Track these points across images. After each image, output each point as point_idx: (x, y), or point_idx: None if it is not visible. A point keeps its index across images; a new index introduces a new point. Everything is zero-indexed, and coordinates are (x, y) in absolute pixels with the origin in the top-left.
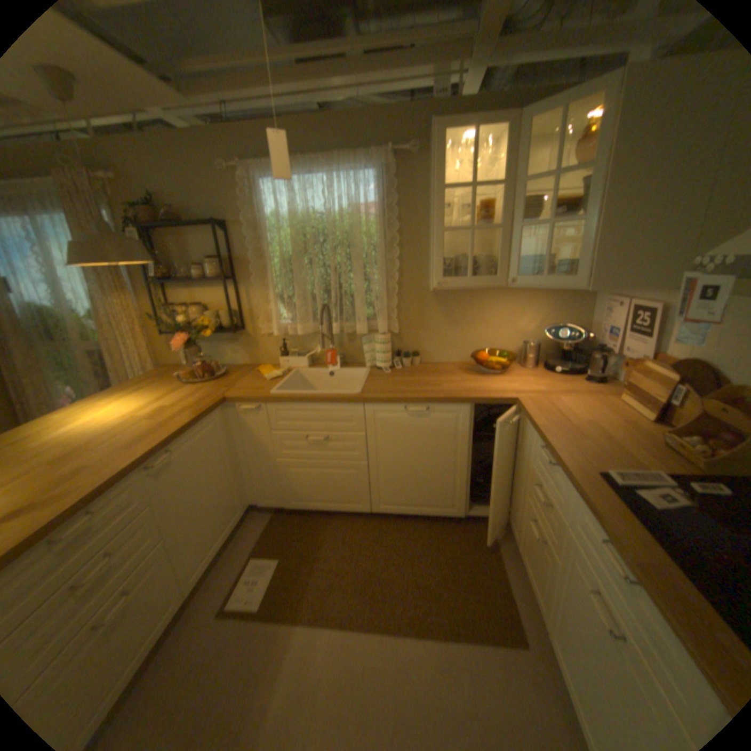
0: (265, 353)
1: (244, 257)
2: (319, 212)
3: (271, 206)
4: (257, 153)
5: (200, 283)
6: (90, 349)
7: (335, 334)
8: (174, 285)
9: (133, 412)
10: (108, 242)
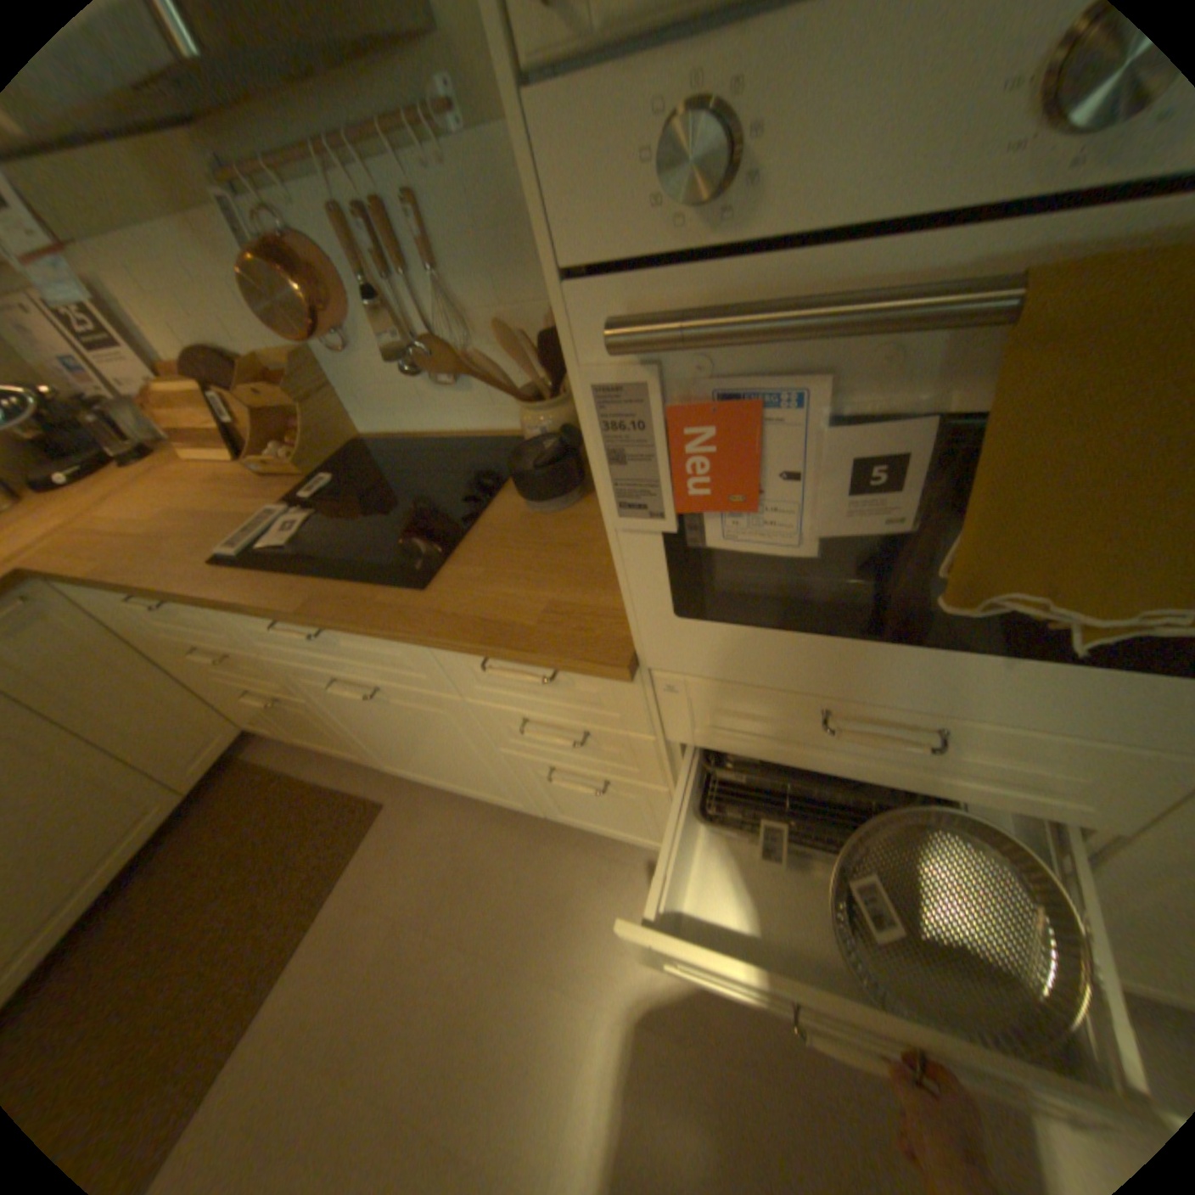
0: None
1: None
2: None
3: None
4: None
5: None
6: None
7: None
8: None
9: None
10: None
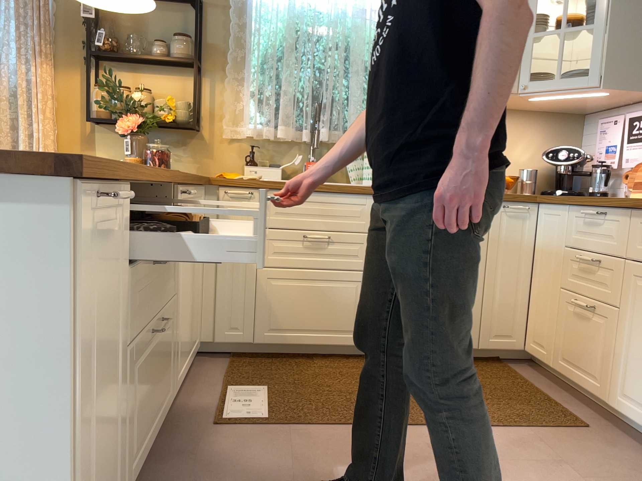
0: (222, 163)
1: (220, 45)
2: (318, 9)
3: None
4: None
5: (155, 68)
6: None
7: (323, 139)
8: (119, 65)
9: None
10: None
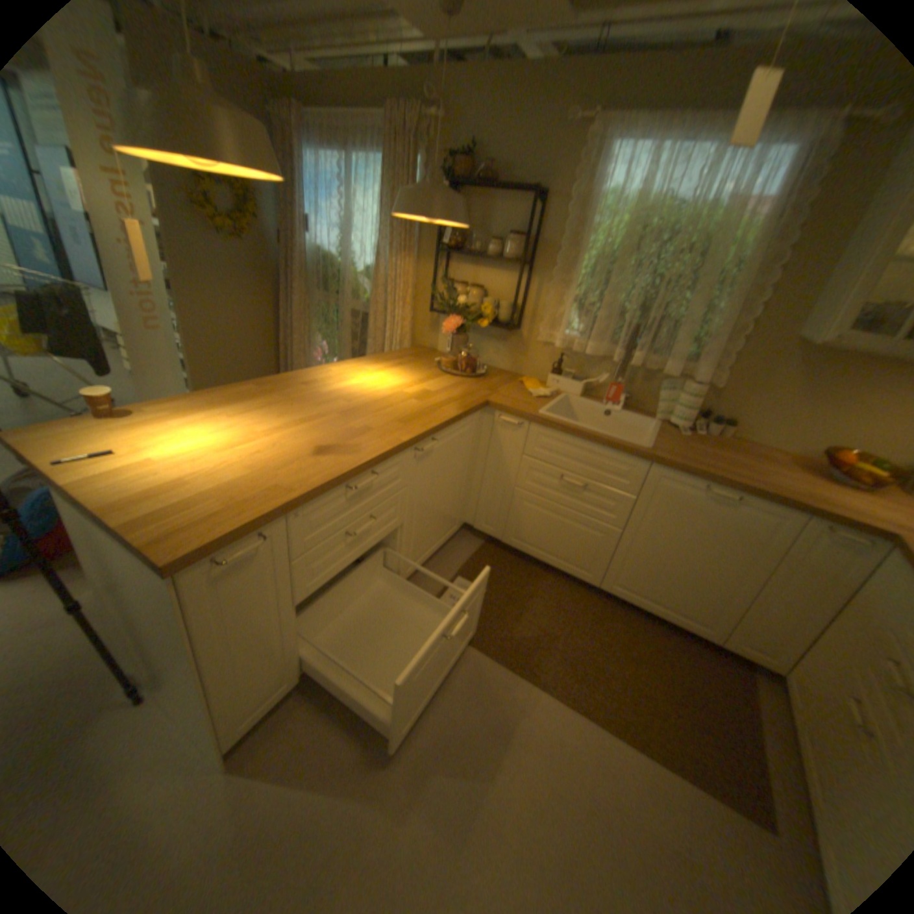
0: (532, 364)
1: (554, 241)
2: (681, 197)
3: (617, 180)
4: (628, 102)
5: (491, 262)
6: (357, 309)
7: (635, 365)
8: (462, 258)
9: (401, 387)
10: (442, 195)
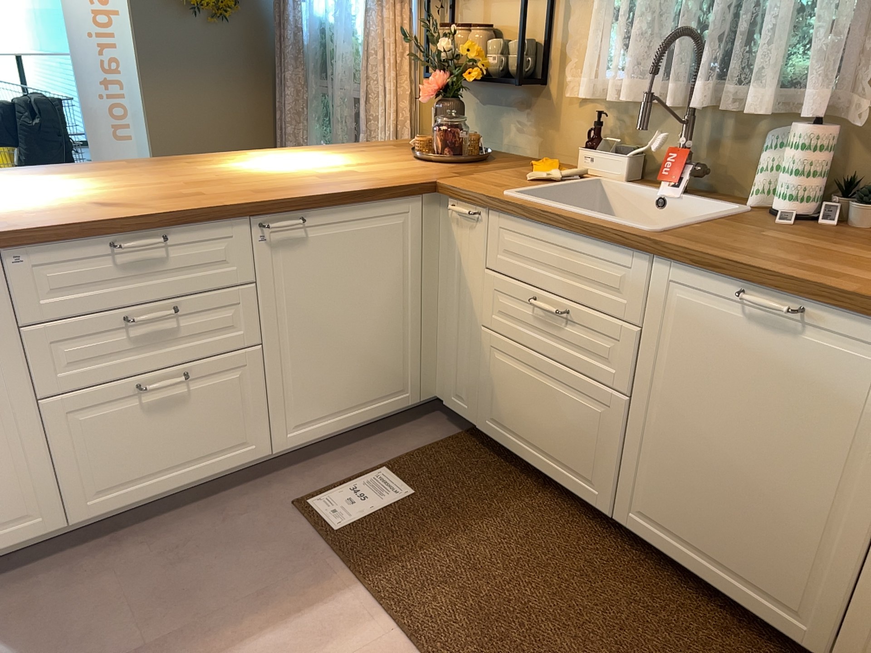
0: (567, 140)
1: None
2: None
3: None
4: None
5: None
6: (358, 95)
7: (695, 107)
8: None
9: (321, 167)
10: None
